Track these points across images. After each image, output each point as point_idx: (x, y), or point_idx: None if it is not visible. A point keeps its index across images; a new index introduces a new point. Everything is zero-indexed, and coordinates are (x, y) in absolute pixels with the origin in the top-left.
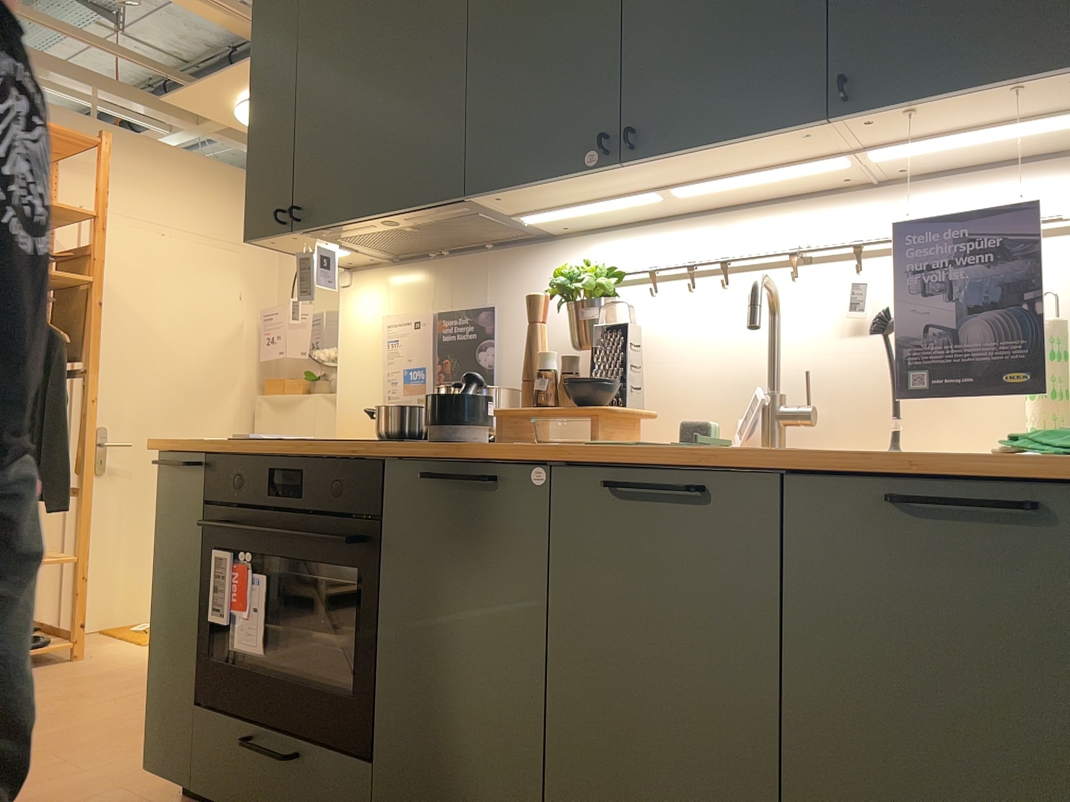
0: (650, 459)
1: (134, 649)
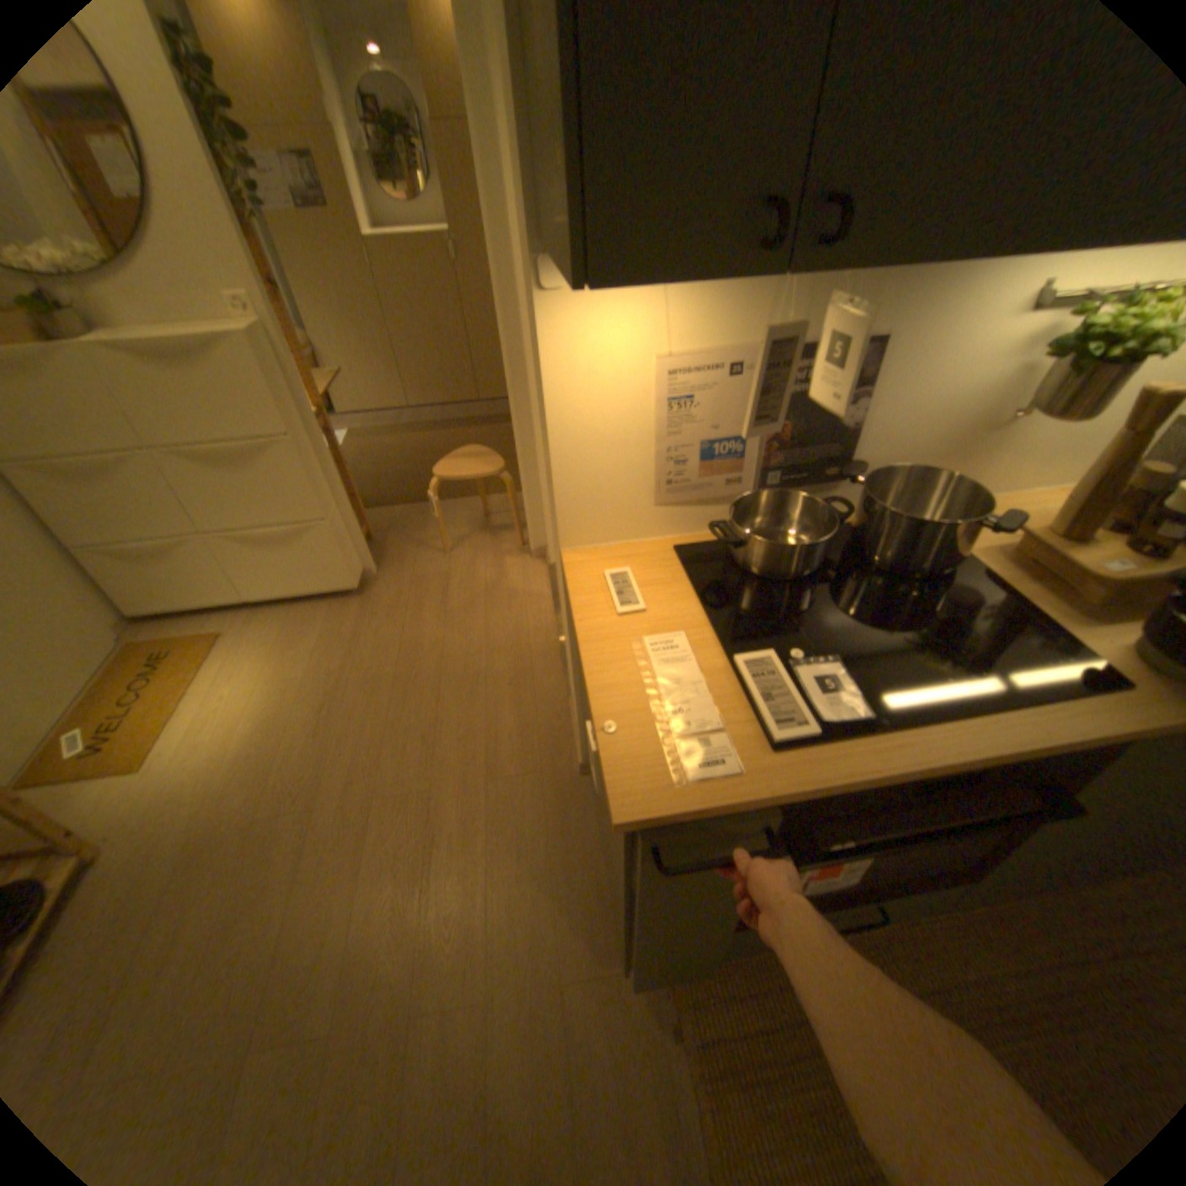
0: None
1: (137, 785)
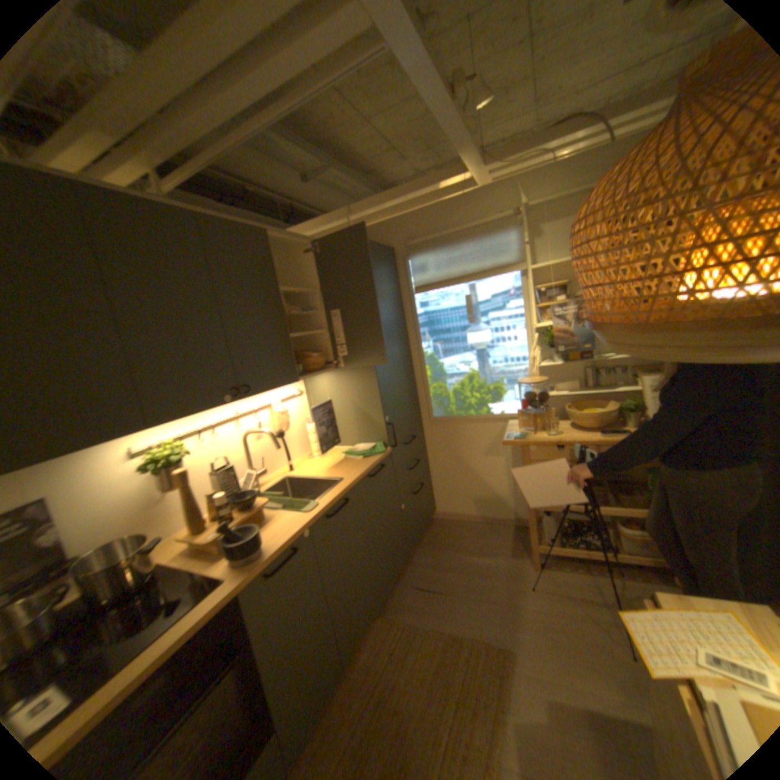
0: (329, 502)
1: None
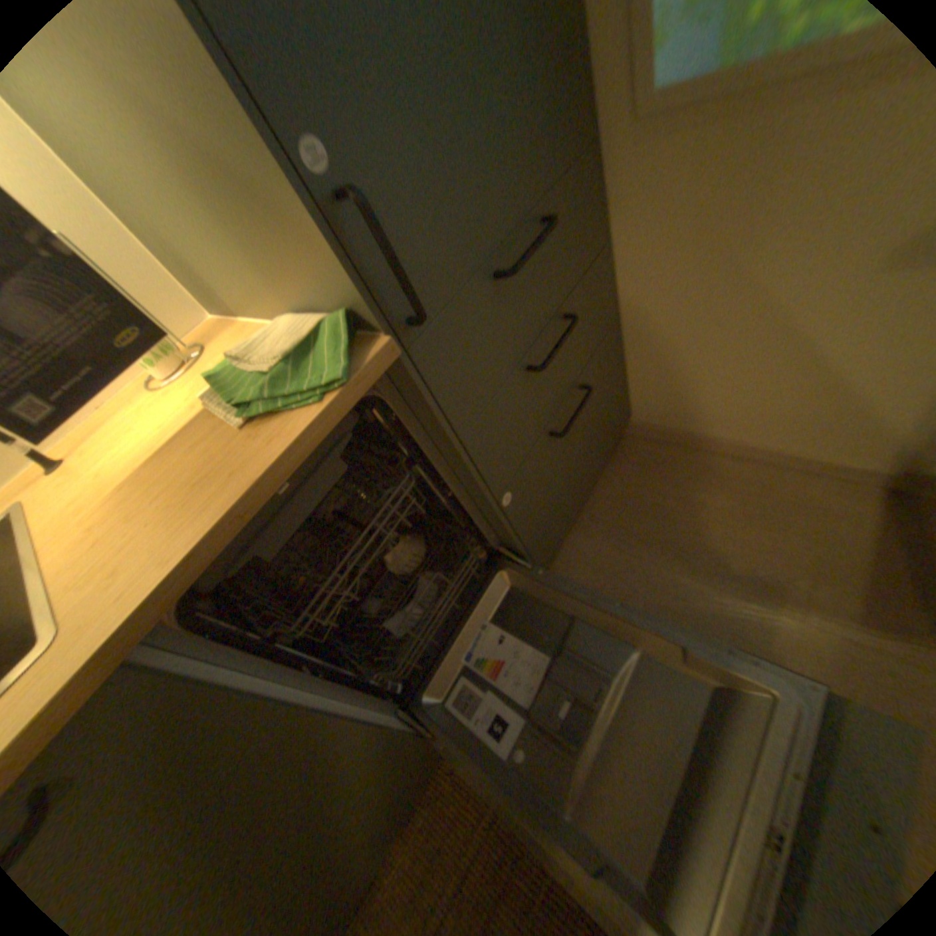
0: None
1: None
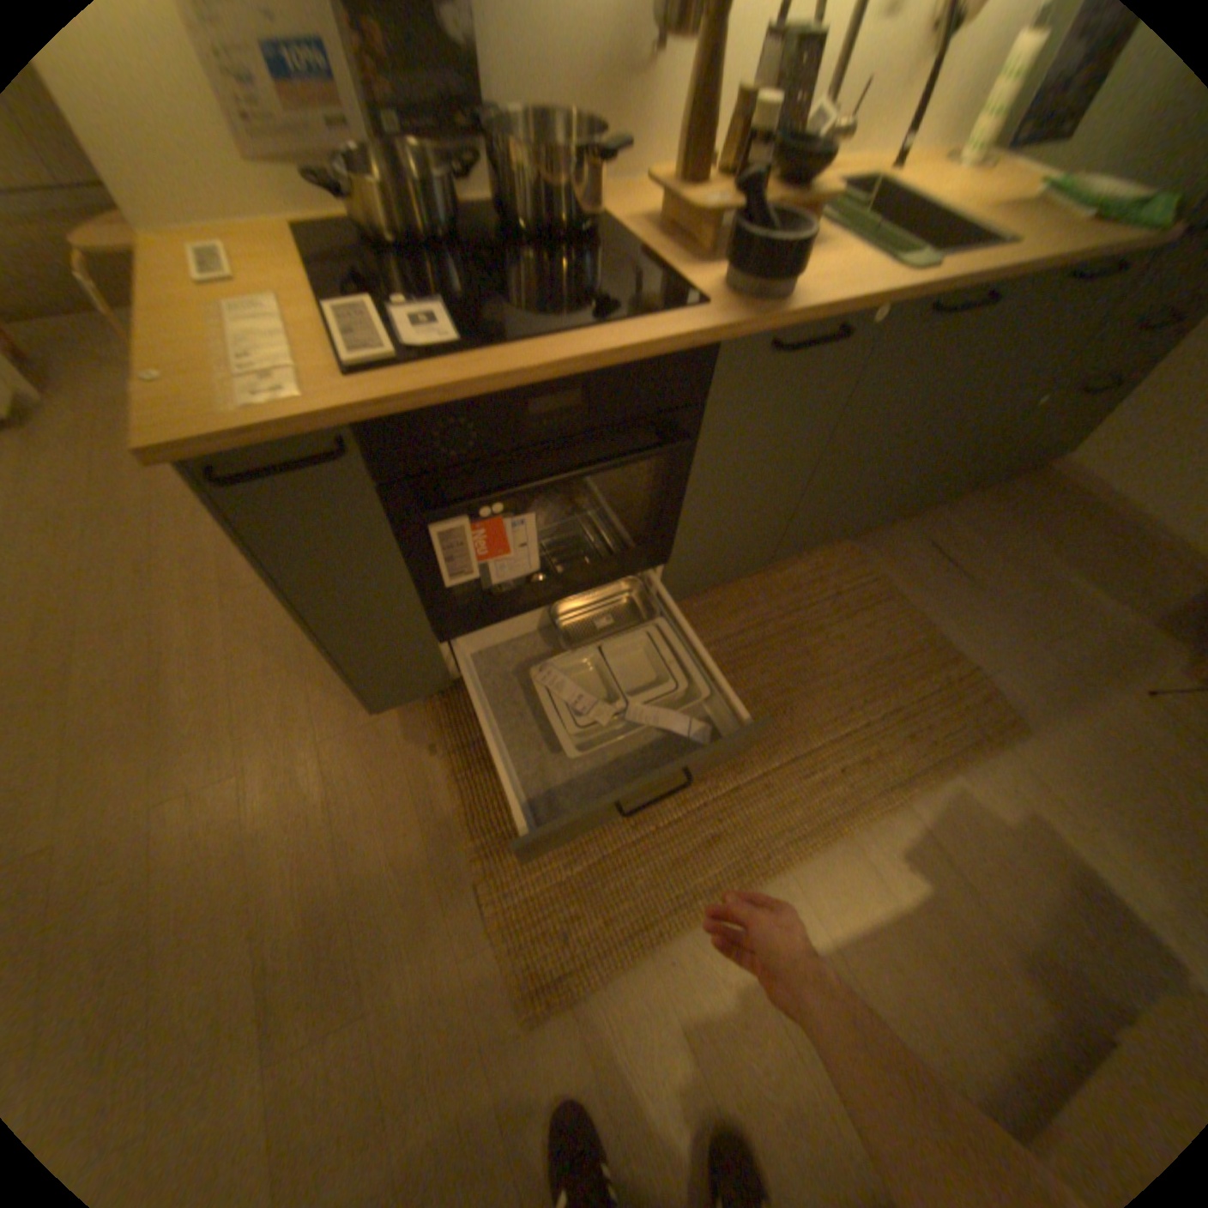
0: (964, 277)
1: None
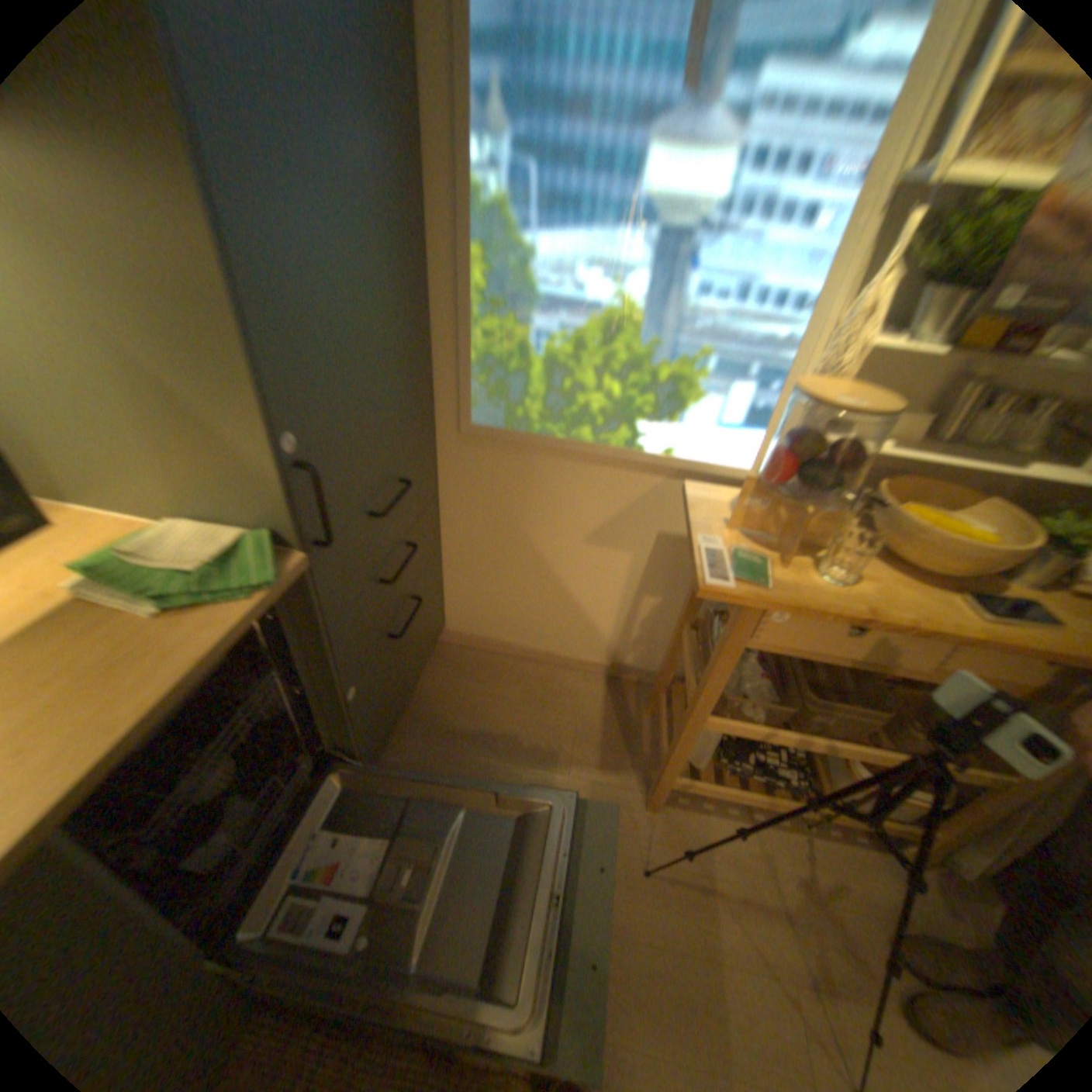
0: None
1: None
